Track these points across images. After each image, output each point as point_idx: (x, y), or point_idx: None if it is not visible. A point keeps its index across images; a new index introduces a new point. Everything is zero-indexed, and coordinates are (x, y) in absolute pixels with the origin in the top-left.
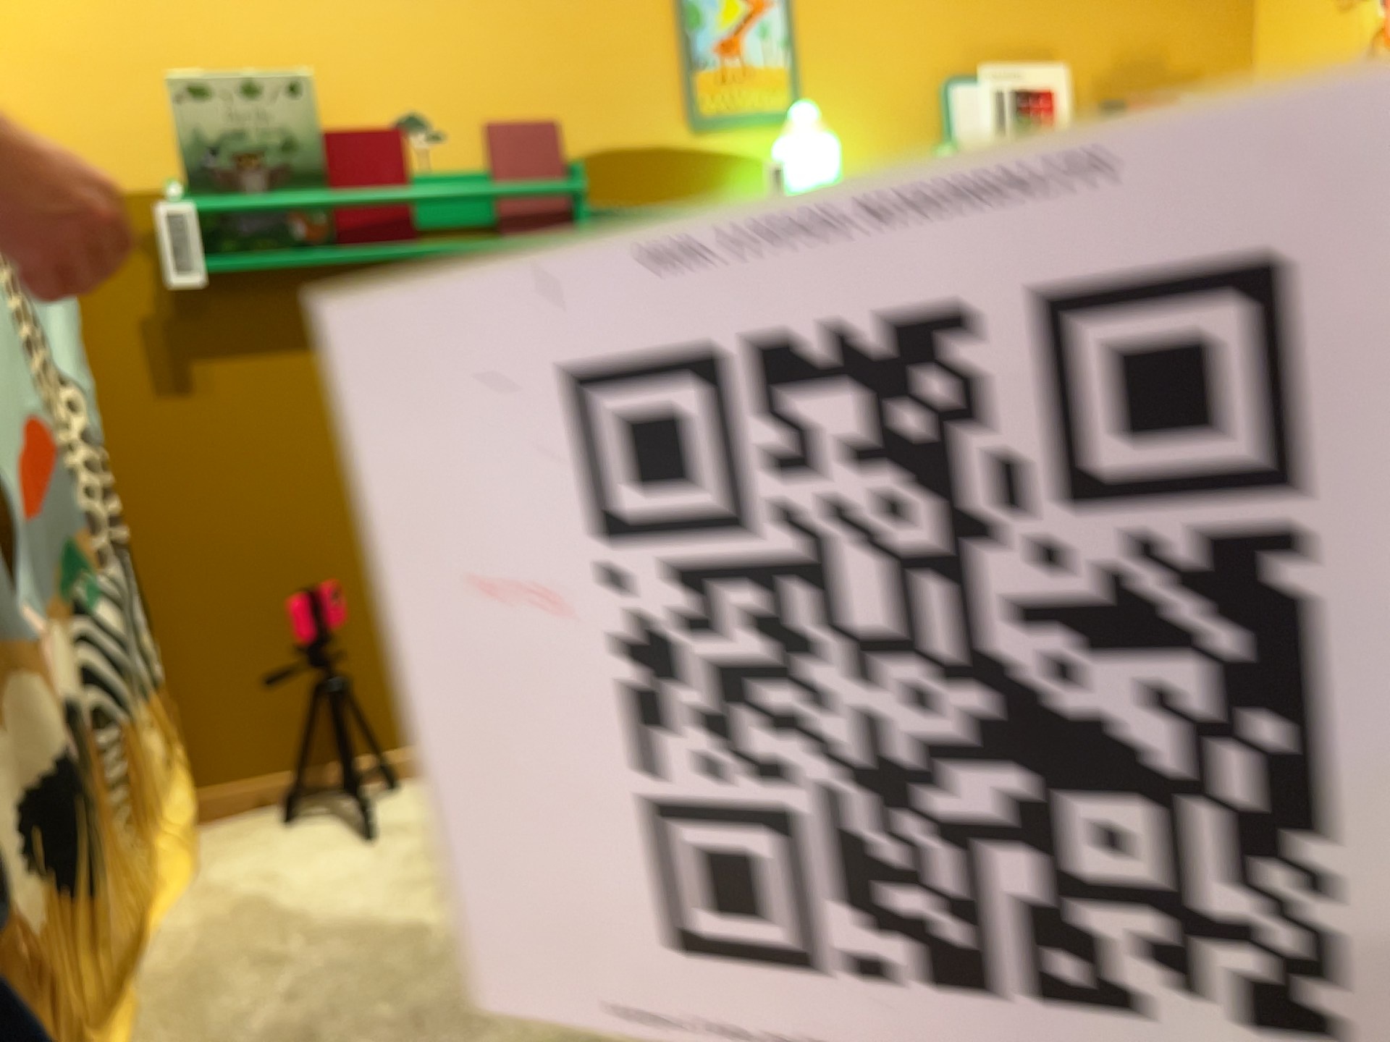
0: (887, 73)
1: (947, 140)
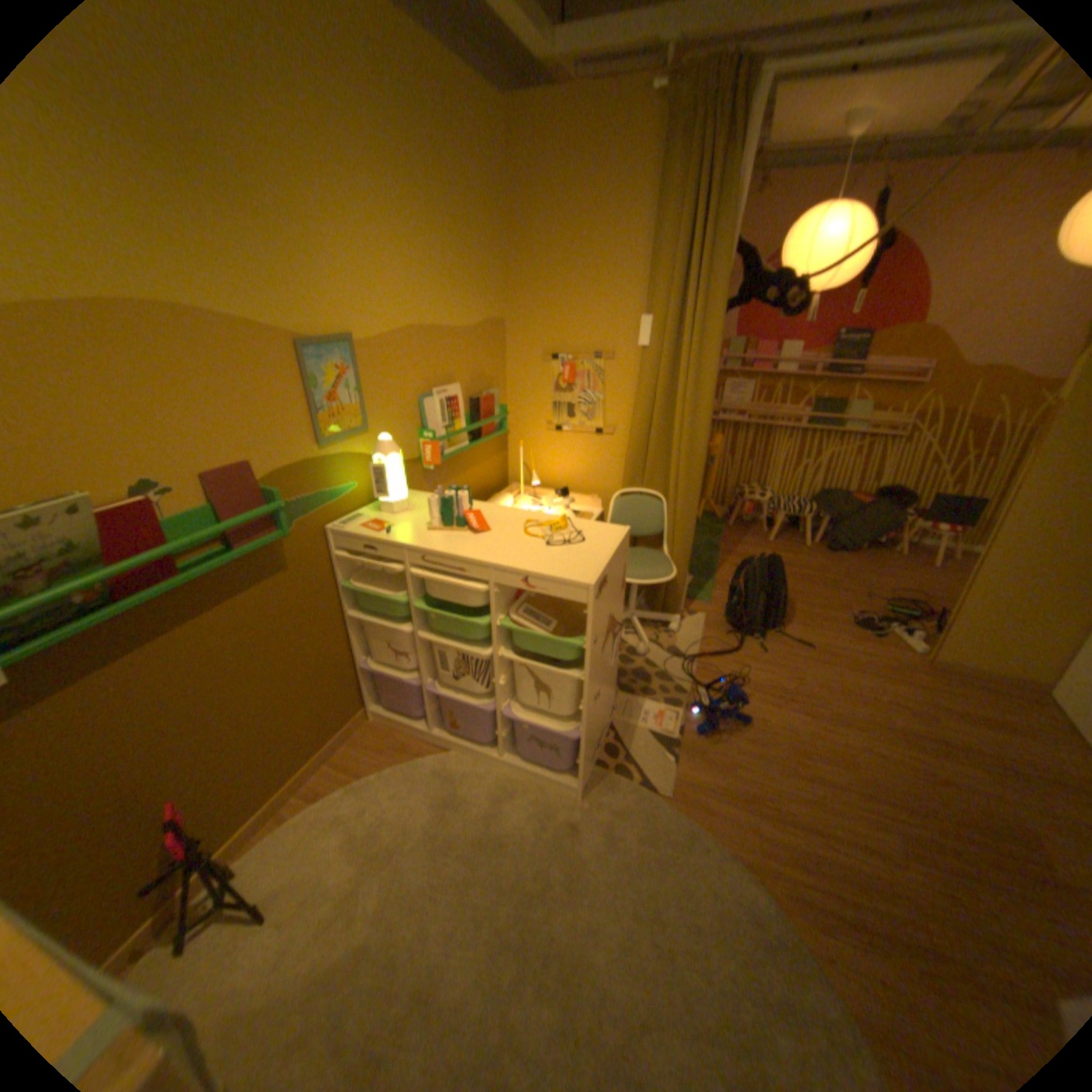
0: (398, 399)
1: (422, 426)
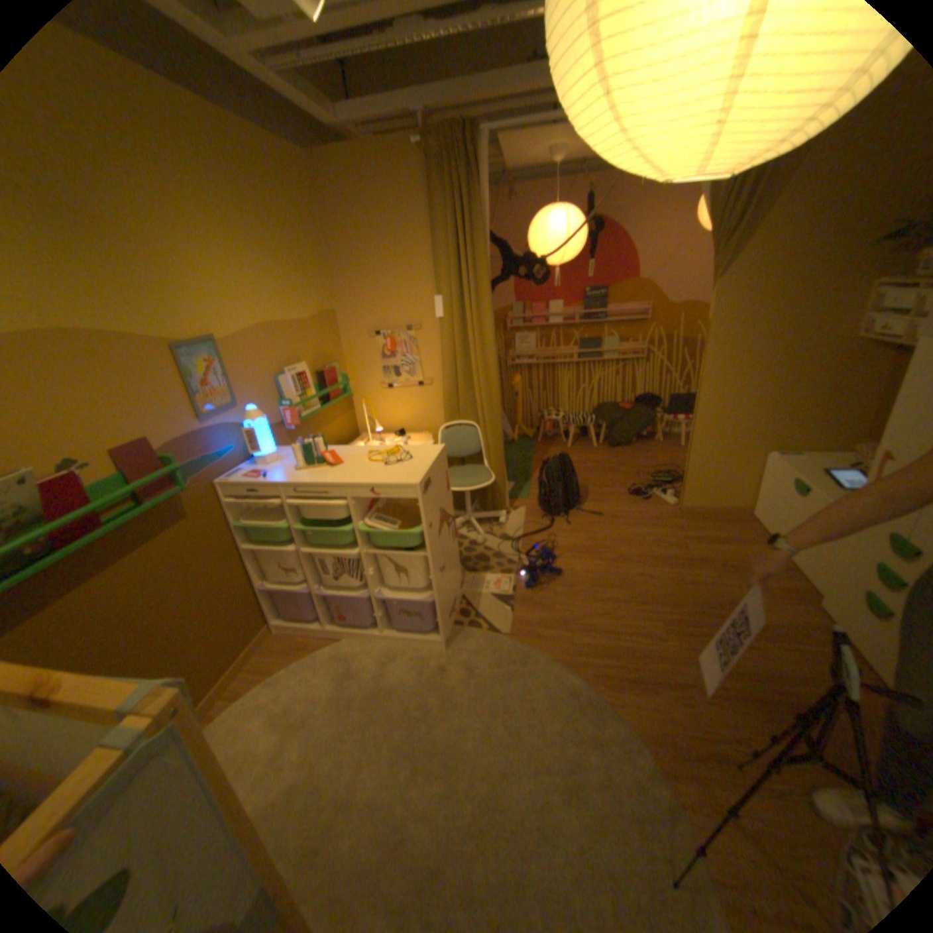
0: (257, 379)
1: (280, 397)
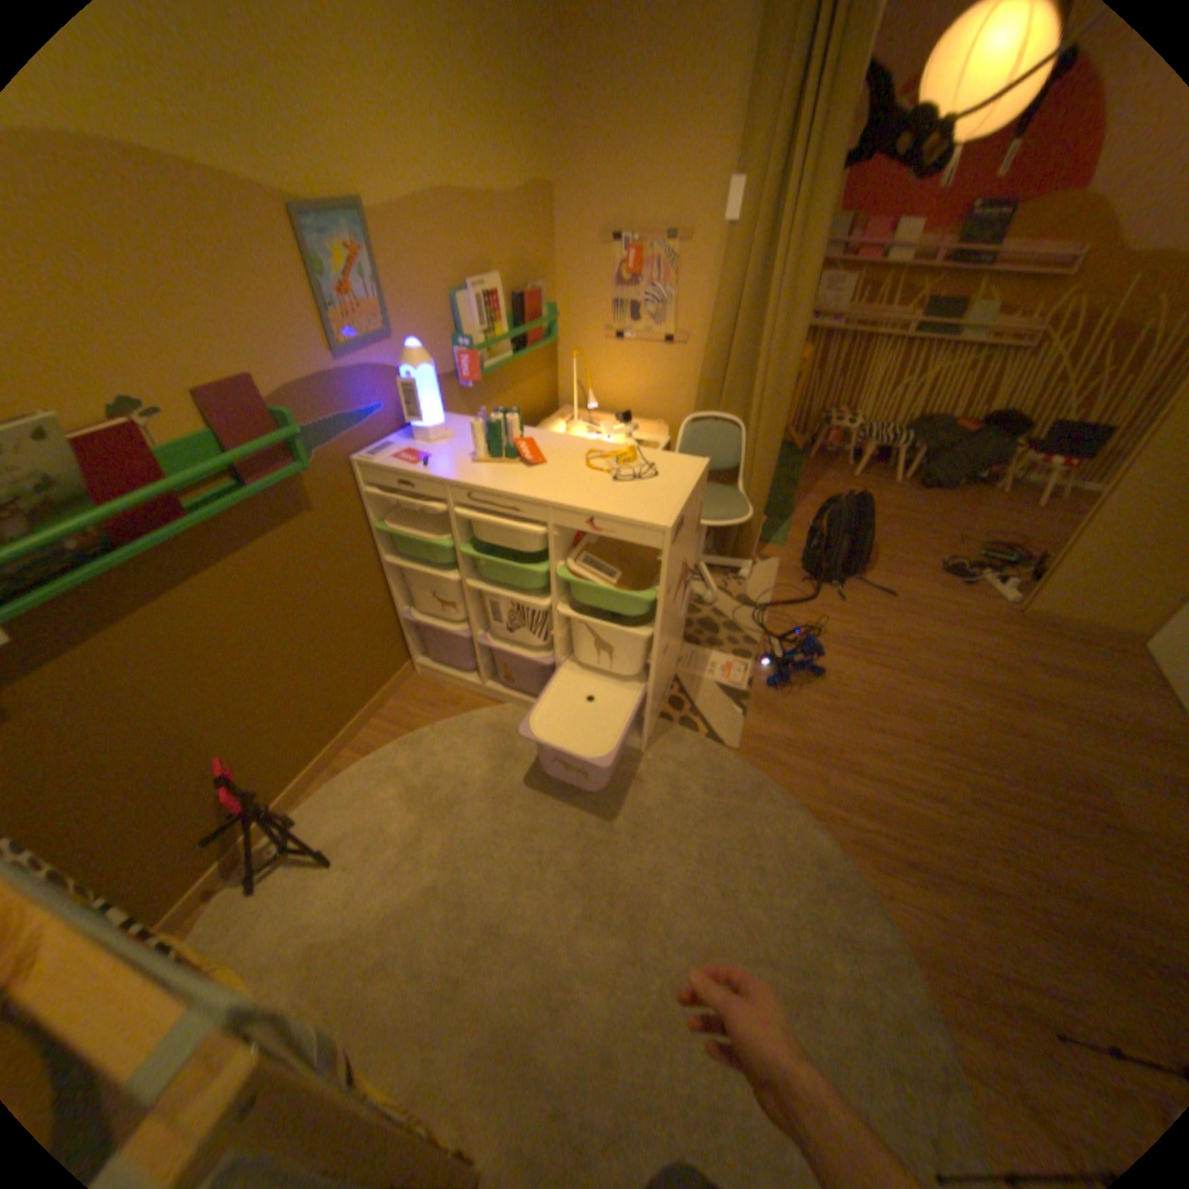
0: (425, 294)
1: (456, 331)
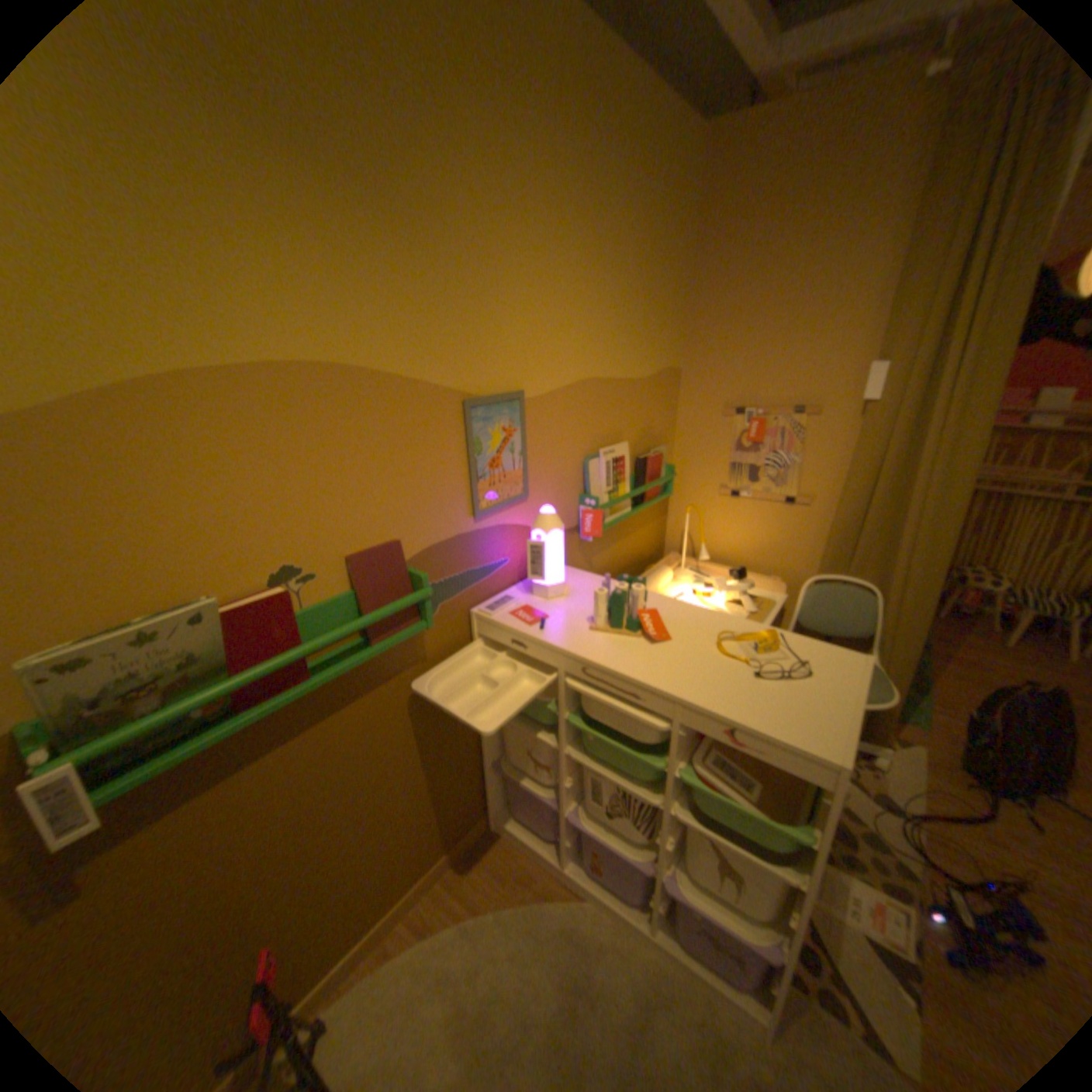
0: (563, 461)
1: (583, 490)
